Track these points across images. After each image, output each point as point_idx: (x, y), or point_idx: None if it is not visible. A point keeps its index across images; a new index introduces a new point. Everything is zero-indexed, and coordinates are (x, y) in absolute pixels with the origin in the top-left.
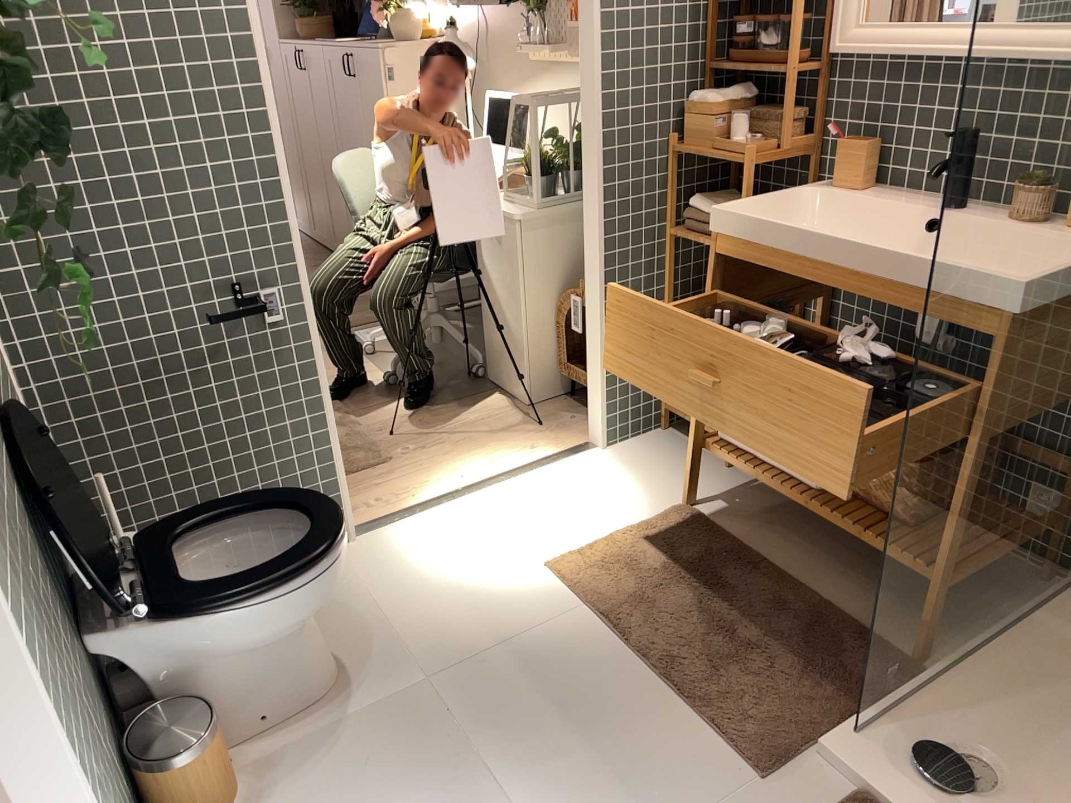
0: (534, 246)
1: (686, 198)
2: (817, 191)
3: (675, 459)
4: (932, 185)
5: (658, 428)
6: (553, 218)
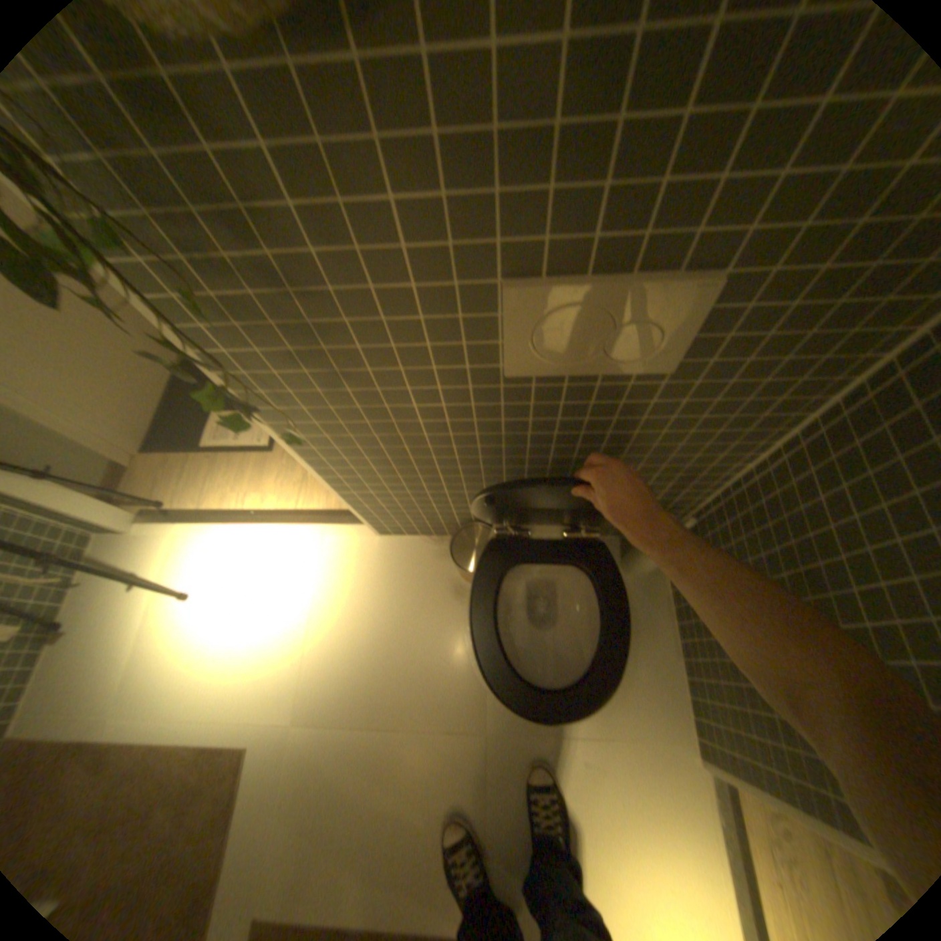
0: None
1: None
2: None
3: None
4: None
5: None
6: None
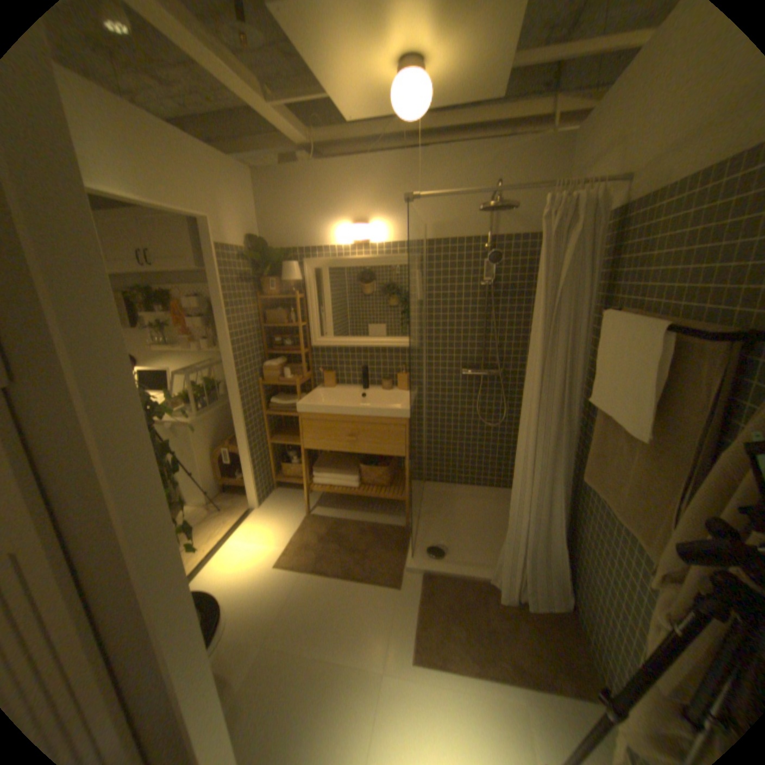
0: (197, 434)
1: (267, 400)
2: (322, 390)
3: (289, 499)
4: (355, 382)
5: (274, 491)
6: (203, 419)
